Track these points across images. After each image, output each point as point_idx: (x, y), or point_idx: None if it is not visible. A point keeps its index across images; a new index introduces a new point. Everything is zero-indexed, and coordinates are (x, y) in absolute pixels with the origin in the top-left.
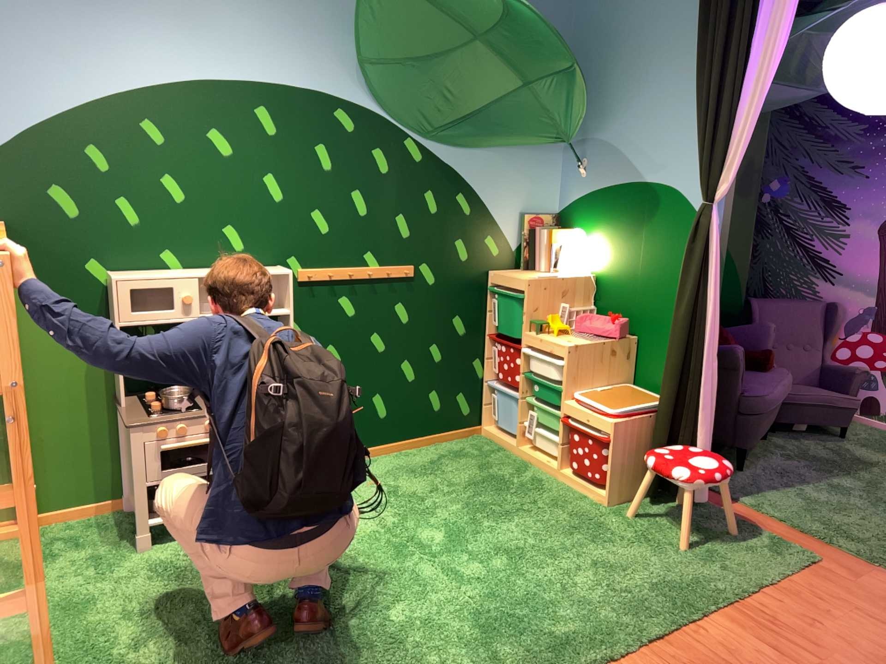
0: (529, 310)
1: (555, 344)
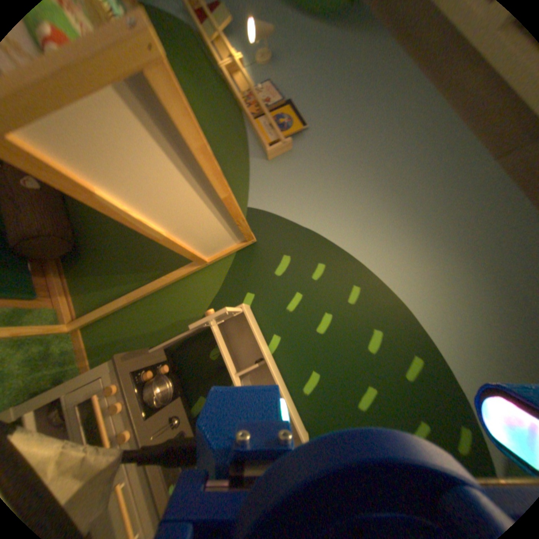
0: None
1: None
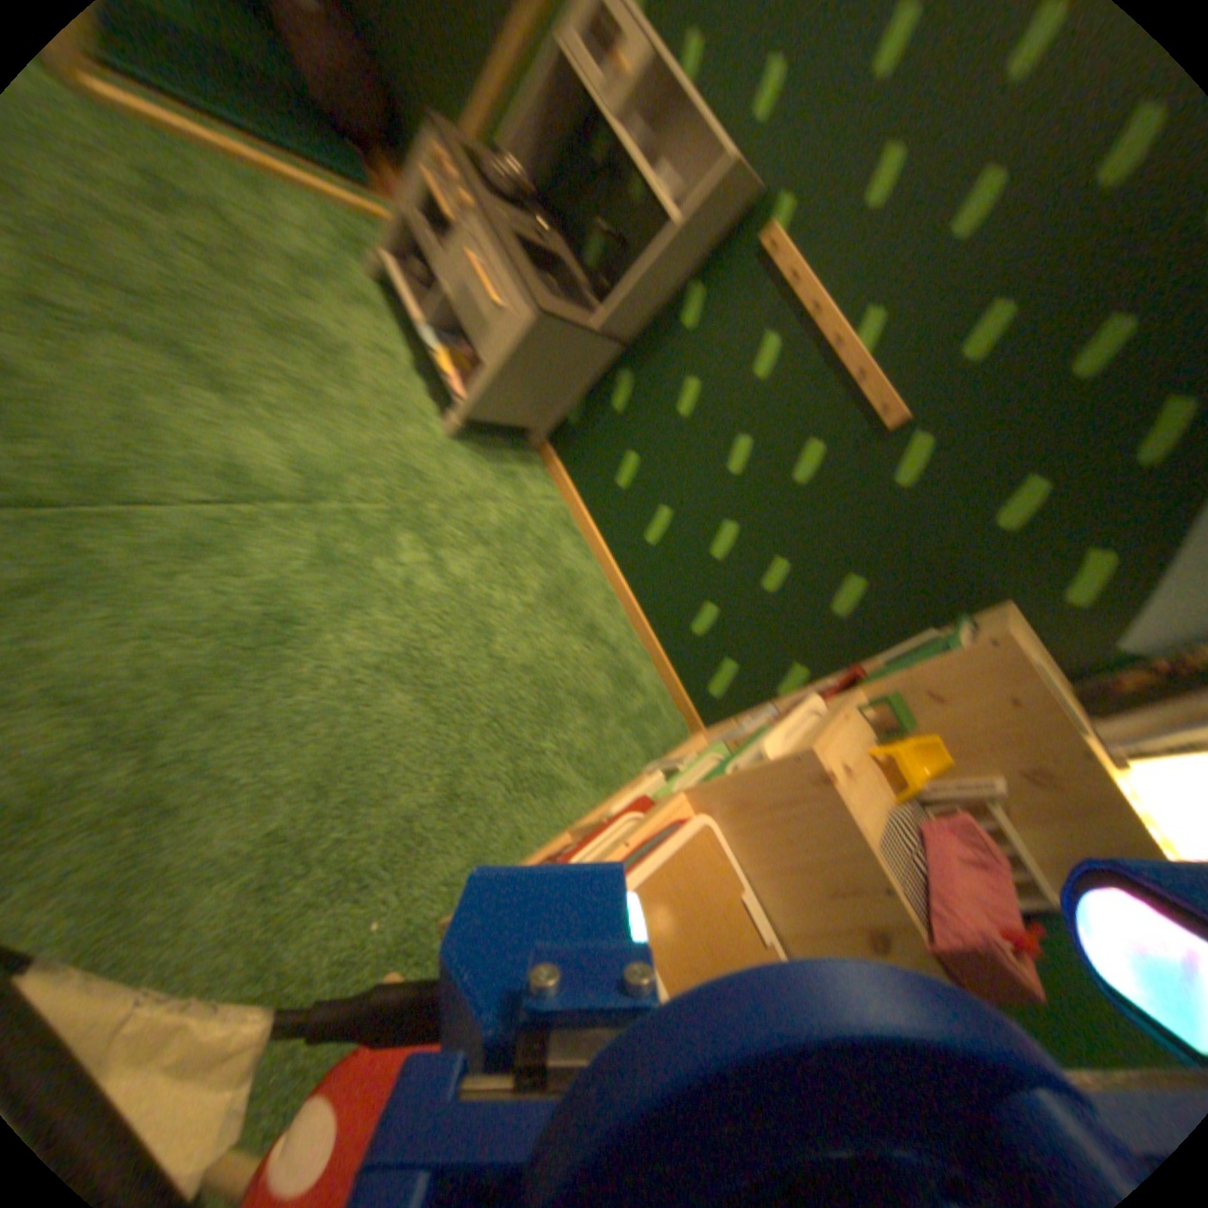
0: (929, 683)
1: (826, 736)
